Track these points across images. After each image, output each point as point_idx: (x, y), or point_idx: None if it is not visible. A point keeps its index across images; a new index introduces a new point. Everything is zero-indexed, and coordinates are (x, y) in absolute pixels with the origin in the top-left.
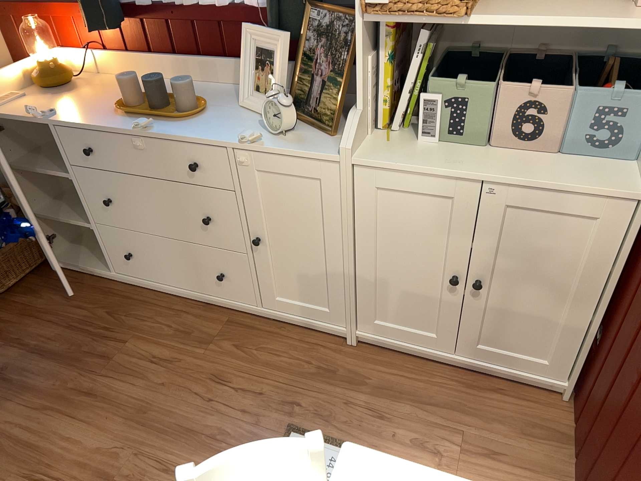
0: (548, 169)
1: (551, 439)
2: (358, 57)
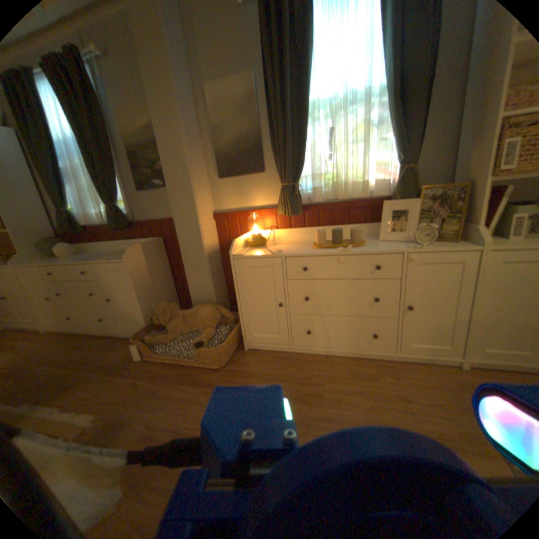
0: None
1: None
2: (483, 196)
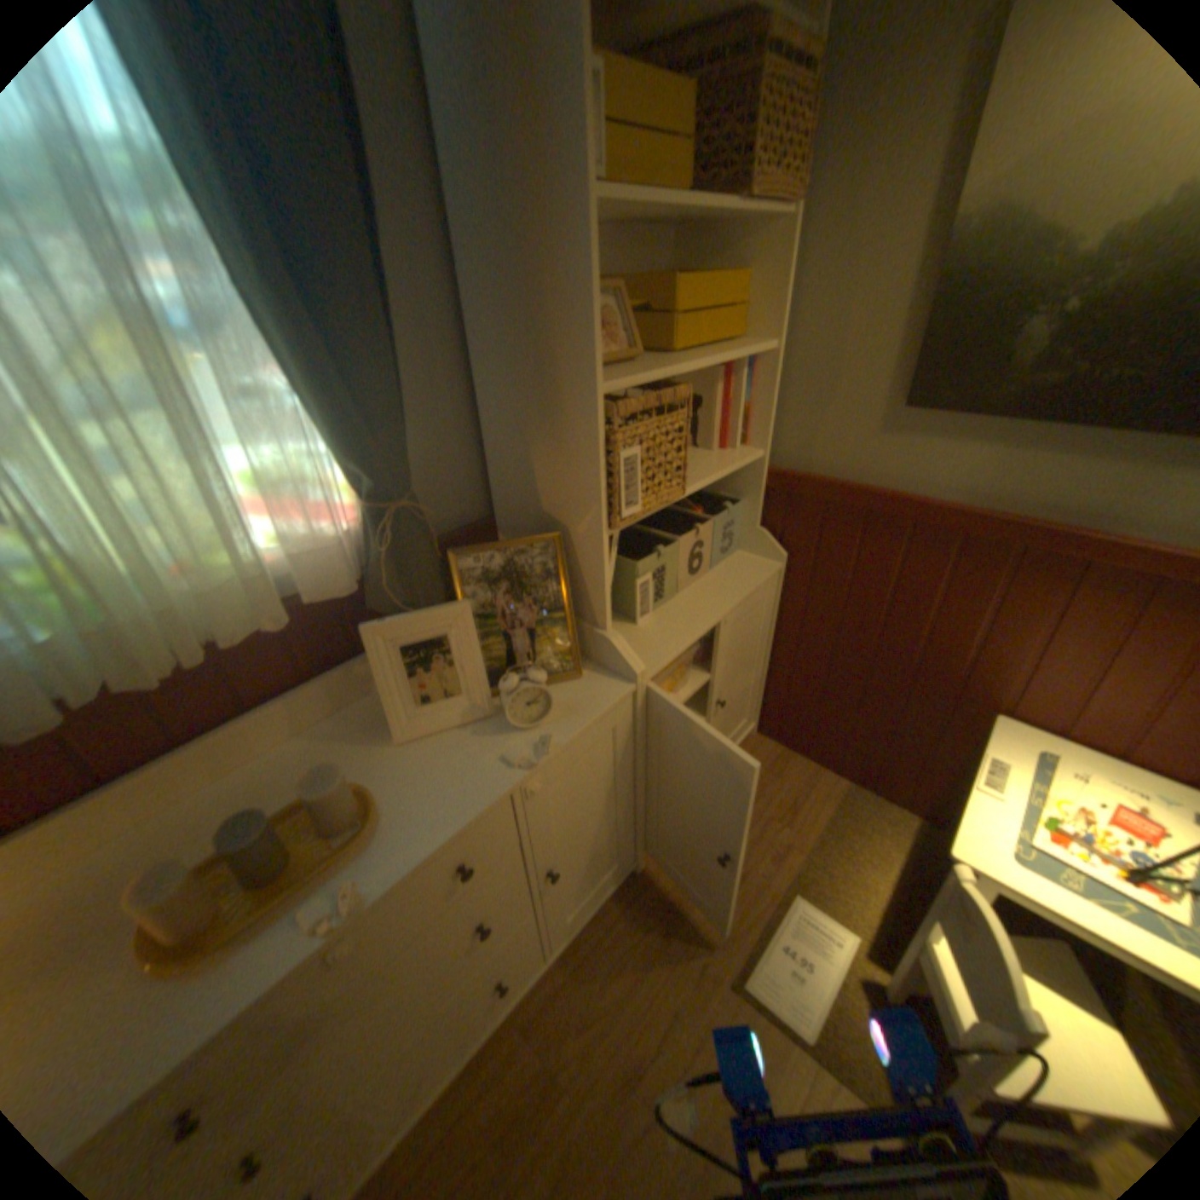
0: (726, 580)
1: (790, 763)
2: (601, 570)
